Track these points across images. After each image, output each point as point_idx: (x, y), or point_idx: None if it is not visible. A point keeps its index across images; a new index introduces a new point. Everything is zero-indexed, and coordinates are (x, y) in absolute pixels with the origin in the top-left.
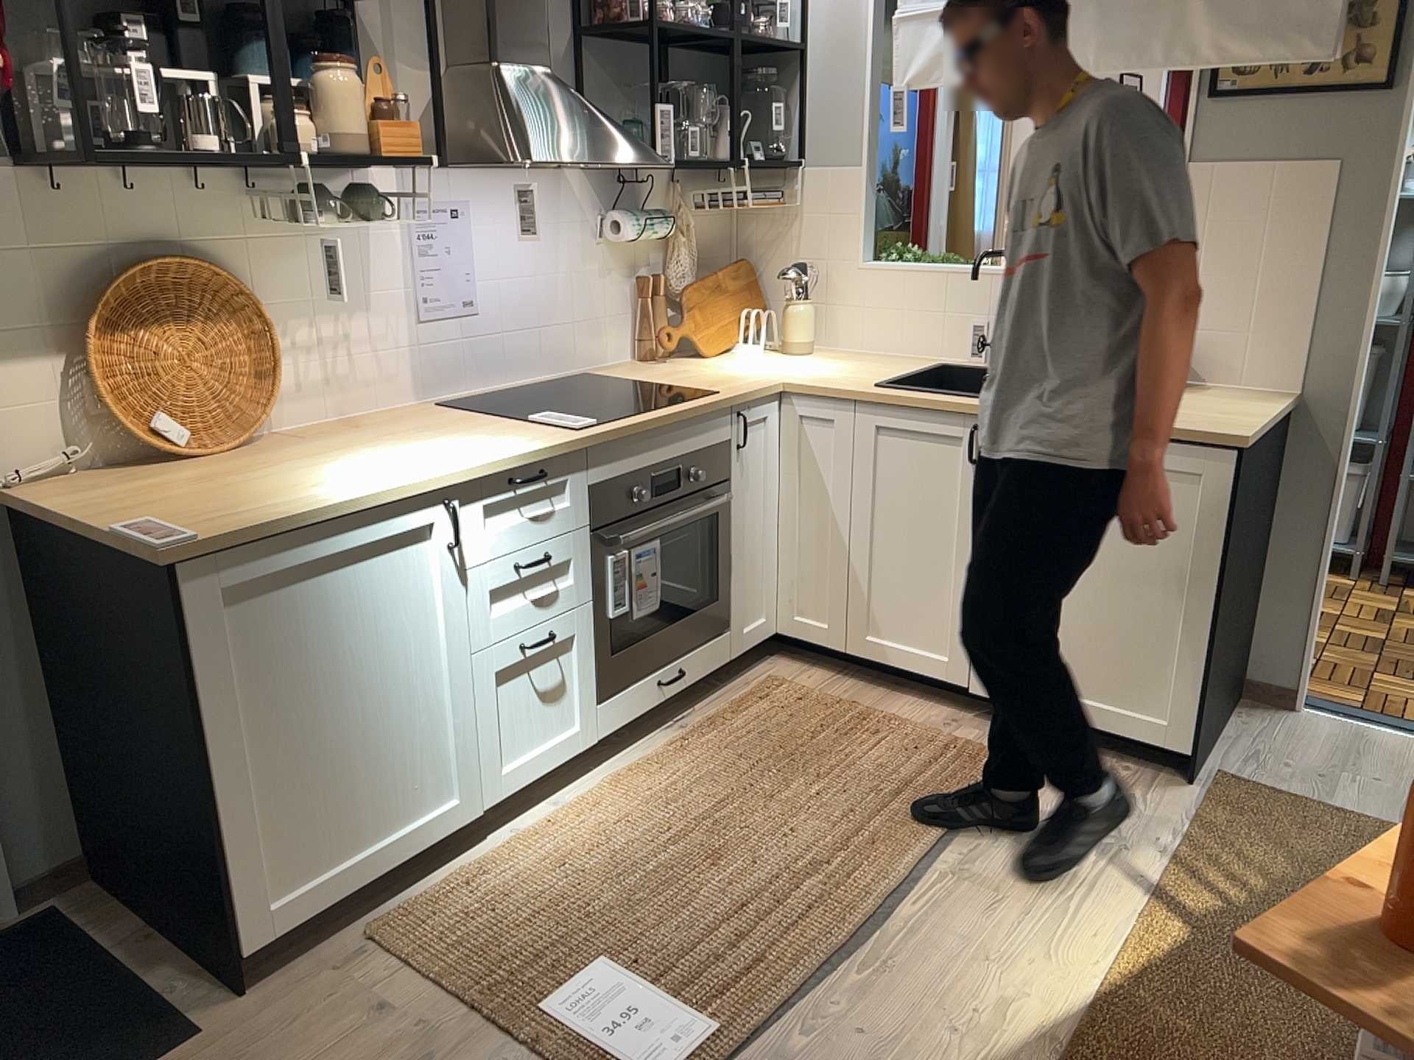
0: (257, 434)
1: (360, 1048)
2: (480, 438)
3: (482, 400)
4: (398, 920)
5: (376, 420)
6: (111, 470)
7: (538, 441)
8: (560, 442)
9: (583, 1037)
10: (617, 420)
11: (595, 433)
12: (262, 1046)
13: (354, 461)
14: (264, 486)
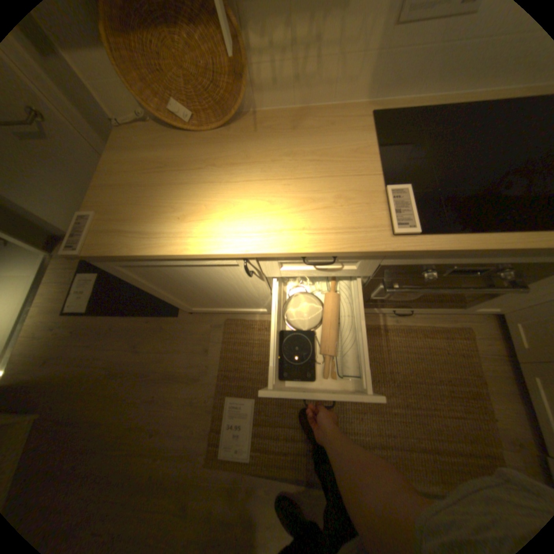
0: (244, 109)
1: (191, 358)
2: (324, 200)
3: (427, 103)
4: (233, 324)
5: (318, 117)
6: (159, 122)
7: (346, 235)
8: (357, 250)
9: (223, 418)
10: (446, 235)
11: (400, 249)
12: (180, 334)
13: (233, 188)
14: (169, 195)
